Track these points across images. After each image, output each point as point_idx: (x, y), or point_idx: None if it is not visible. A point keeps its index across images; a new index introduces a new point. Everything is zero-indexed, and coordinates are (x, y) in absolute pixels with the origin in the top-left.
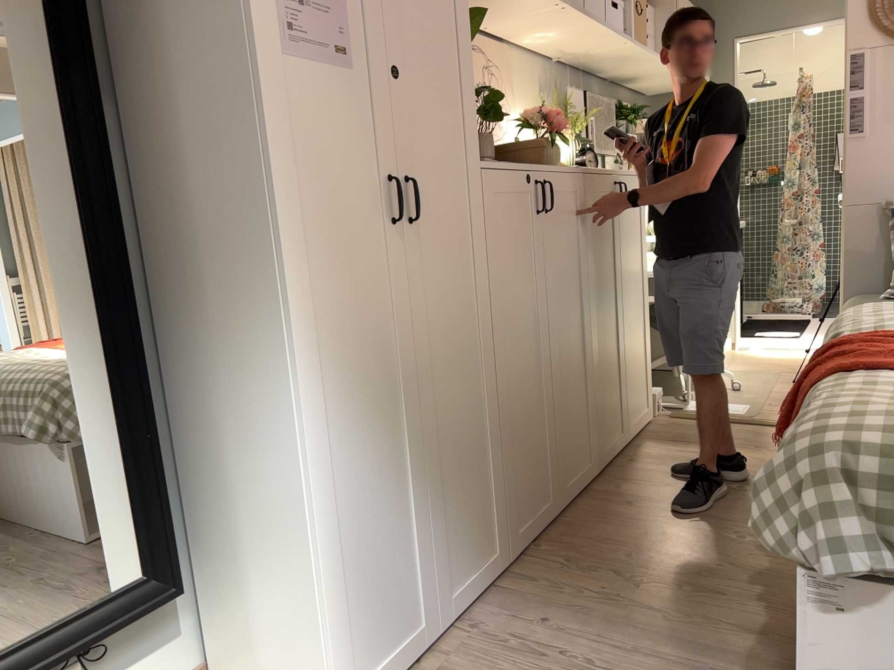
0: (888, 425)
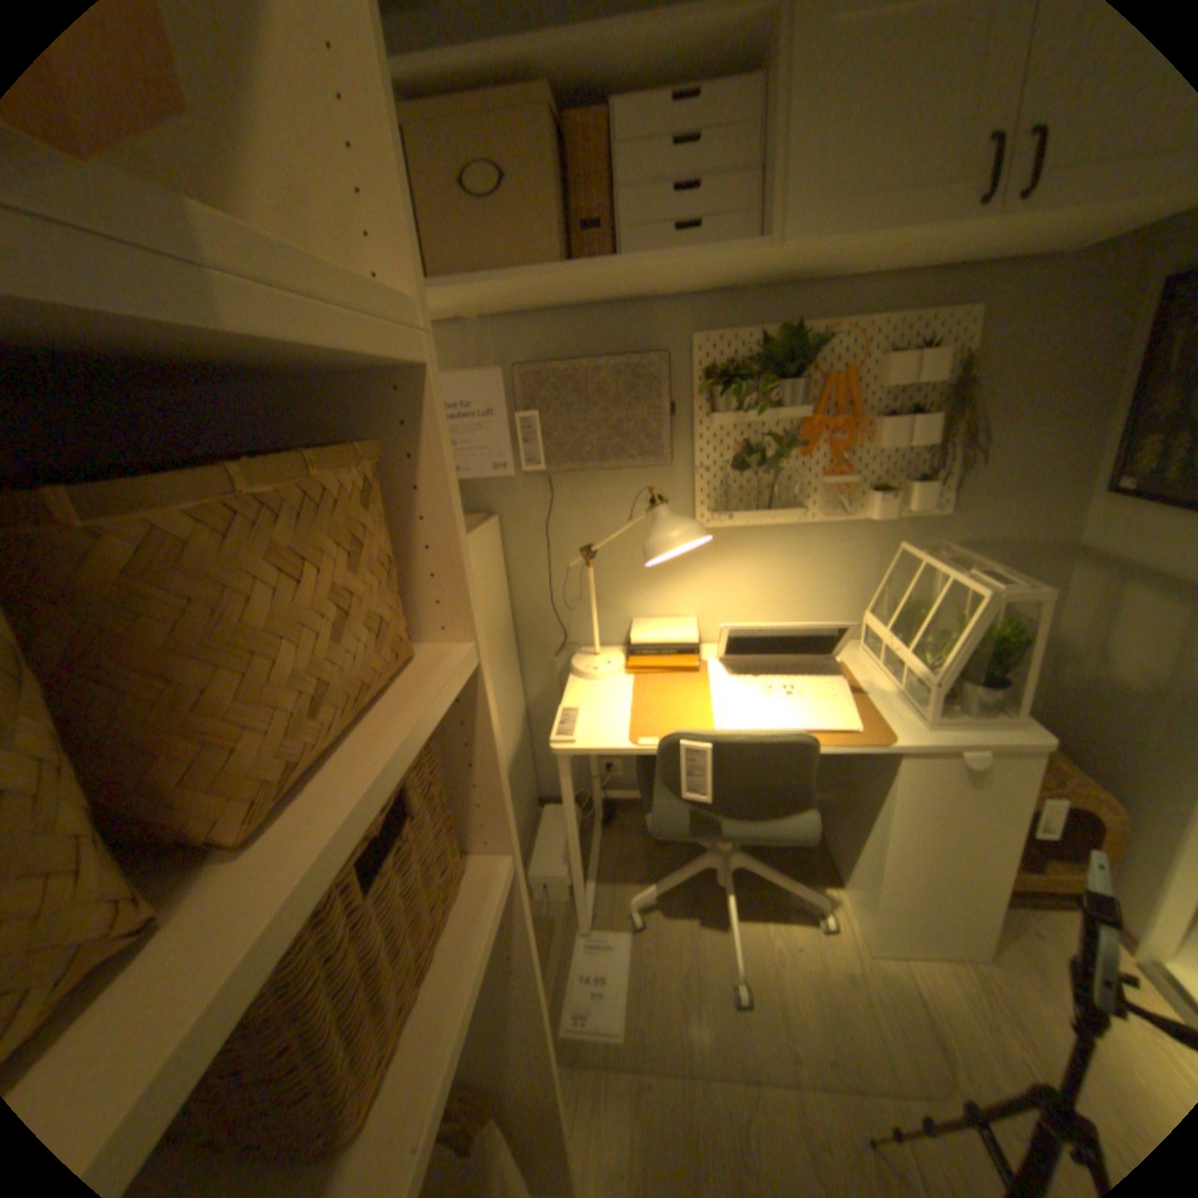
0: None
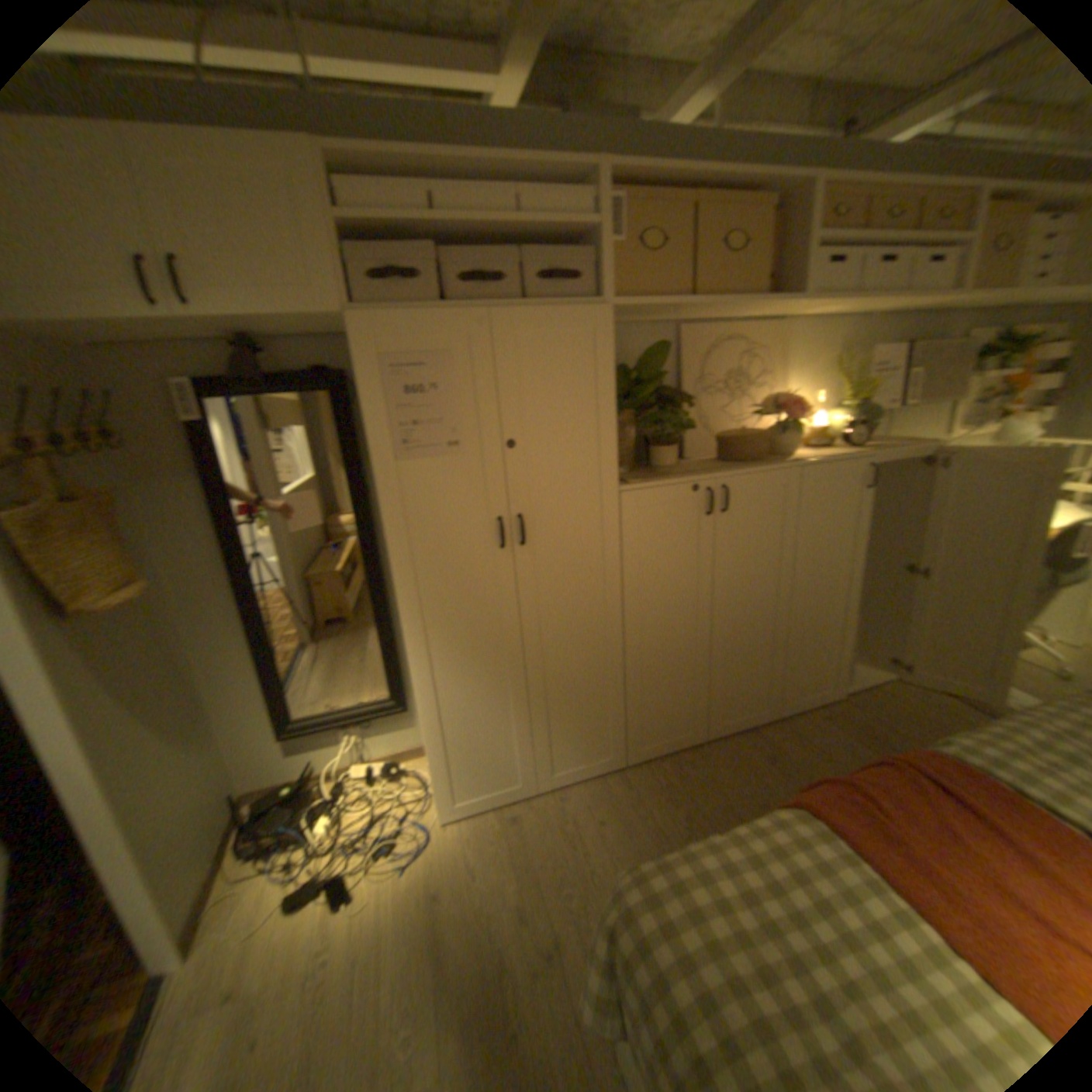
0: (689, 895)
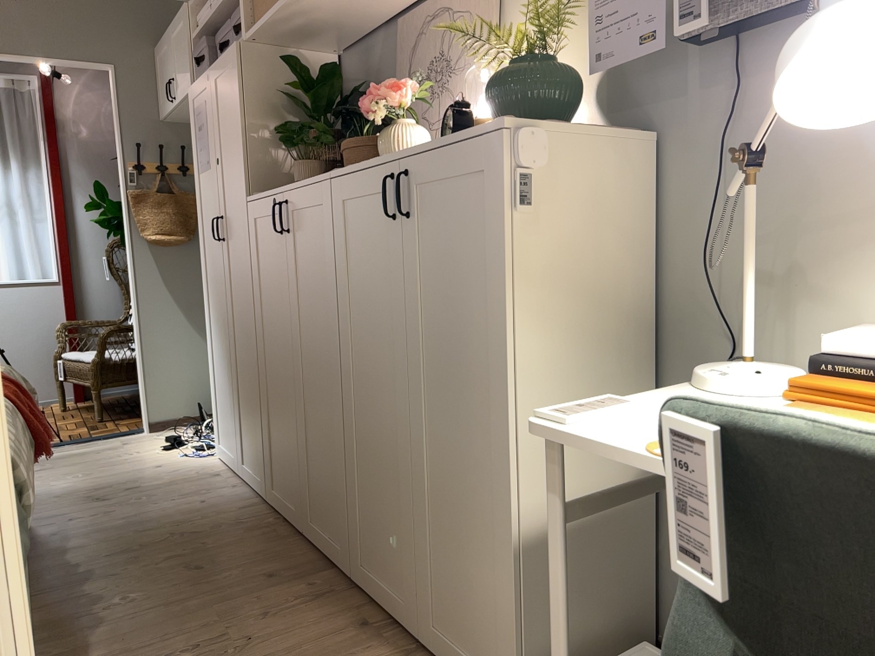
0: None
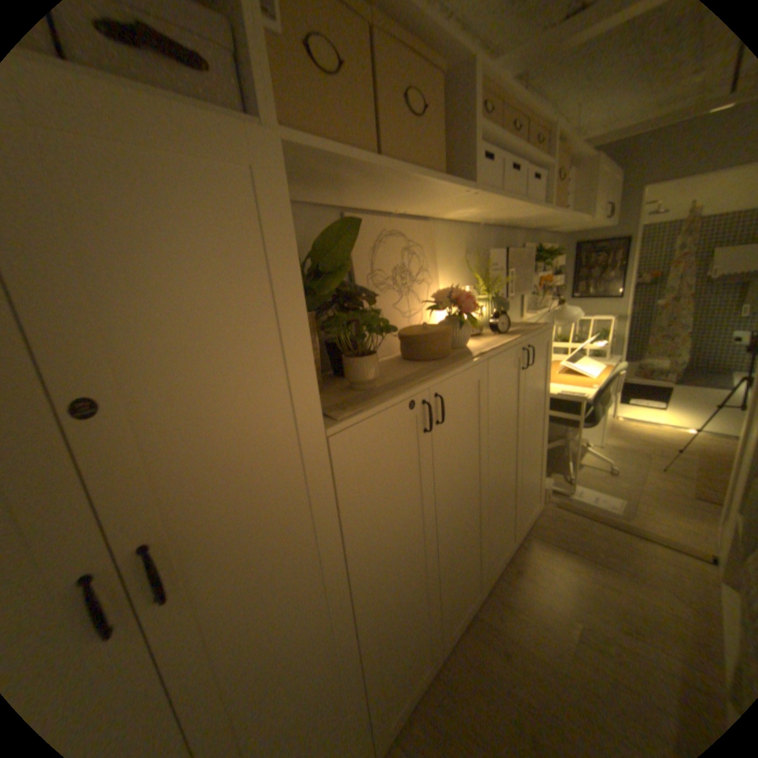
0: None
